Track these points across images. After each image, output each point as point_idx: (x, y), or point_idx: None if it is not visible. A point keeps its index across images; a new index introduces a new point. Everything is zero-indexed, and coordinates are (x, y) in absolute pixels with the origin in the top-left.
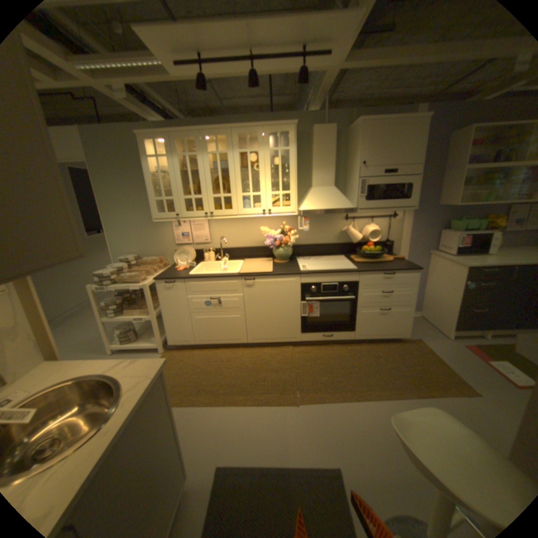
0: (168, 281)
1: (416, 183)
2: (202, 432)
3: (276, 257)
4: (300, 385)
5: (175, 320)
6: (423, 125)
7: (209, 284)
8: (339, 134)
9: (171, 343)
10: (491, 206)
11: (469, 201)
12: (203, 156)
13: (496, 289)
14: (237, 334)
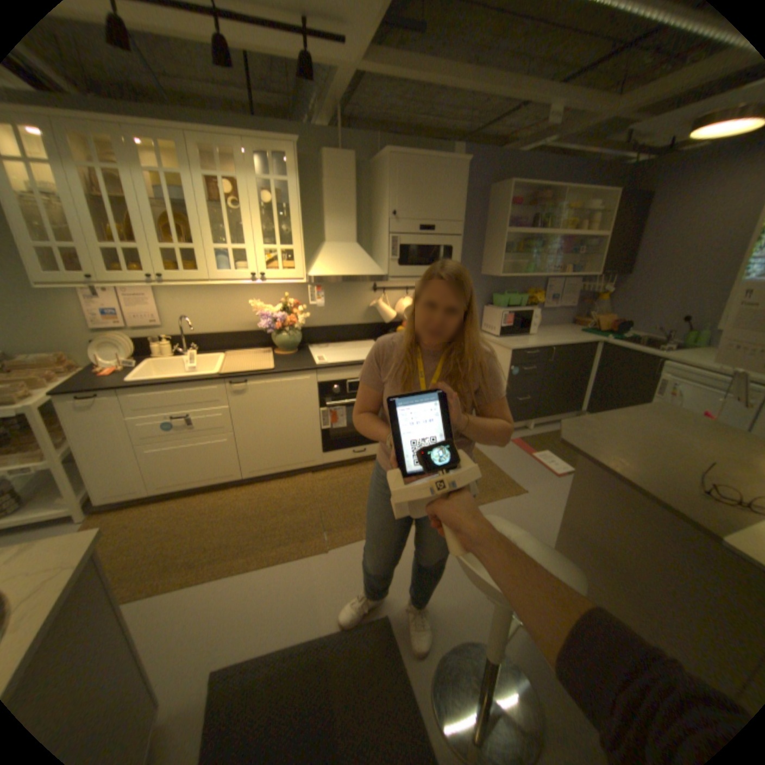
0: (80, 396)
1: (456, 246)
2: (178, 629)
3: (277, 347)
4: (327, 524)
5: (103, 461)
6: (462, 172)
7: (165, 396)
8: (358, 168)
9: (98, 502)
10: (530, 280)
11: (509, 272)
12: (132, 174)
13: (537, 374)
14: (224, 468)
